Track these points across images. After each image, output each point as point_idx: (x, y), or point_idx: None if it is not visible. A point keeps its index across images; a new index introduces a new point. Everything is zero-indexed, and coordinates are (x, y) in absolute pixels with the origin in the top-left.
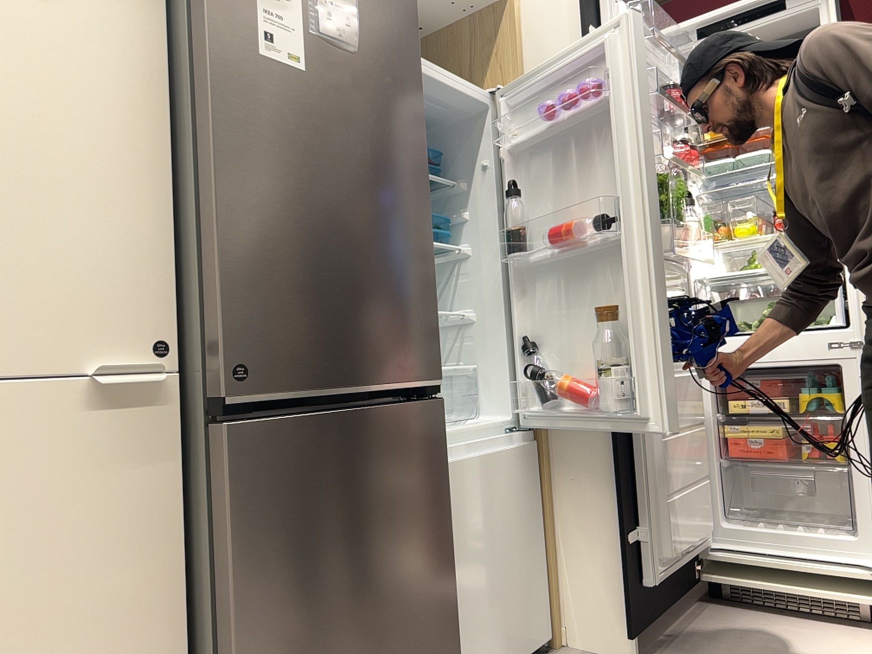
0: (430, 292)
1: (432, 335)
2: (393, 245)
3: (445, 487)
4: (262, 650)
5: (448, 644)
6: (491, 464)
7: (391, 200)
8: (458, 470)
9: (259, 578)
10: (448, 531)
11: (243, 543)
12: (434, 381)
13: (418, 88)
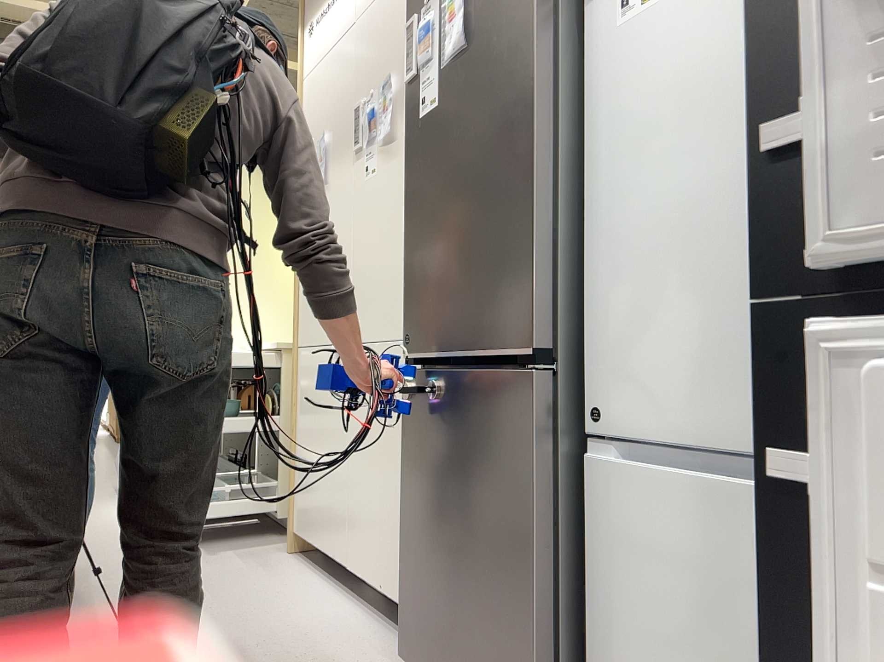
0: (528, 249)
1: (528, 298)
2: (491, 212)
3: (532, 476)
4: (410, 519)
5: (536, 658)
6: (703, 500)
7: (492, 166)
8: (638, 484)
9: (410, 472)
10: (532, 528)
11: (406, 446)
12: (529, 351)
13: (530, 7)
